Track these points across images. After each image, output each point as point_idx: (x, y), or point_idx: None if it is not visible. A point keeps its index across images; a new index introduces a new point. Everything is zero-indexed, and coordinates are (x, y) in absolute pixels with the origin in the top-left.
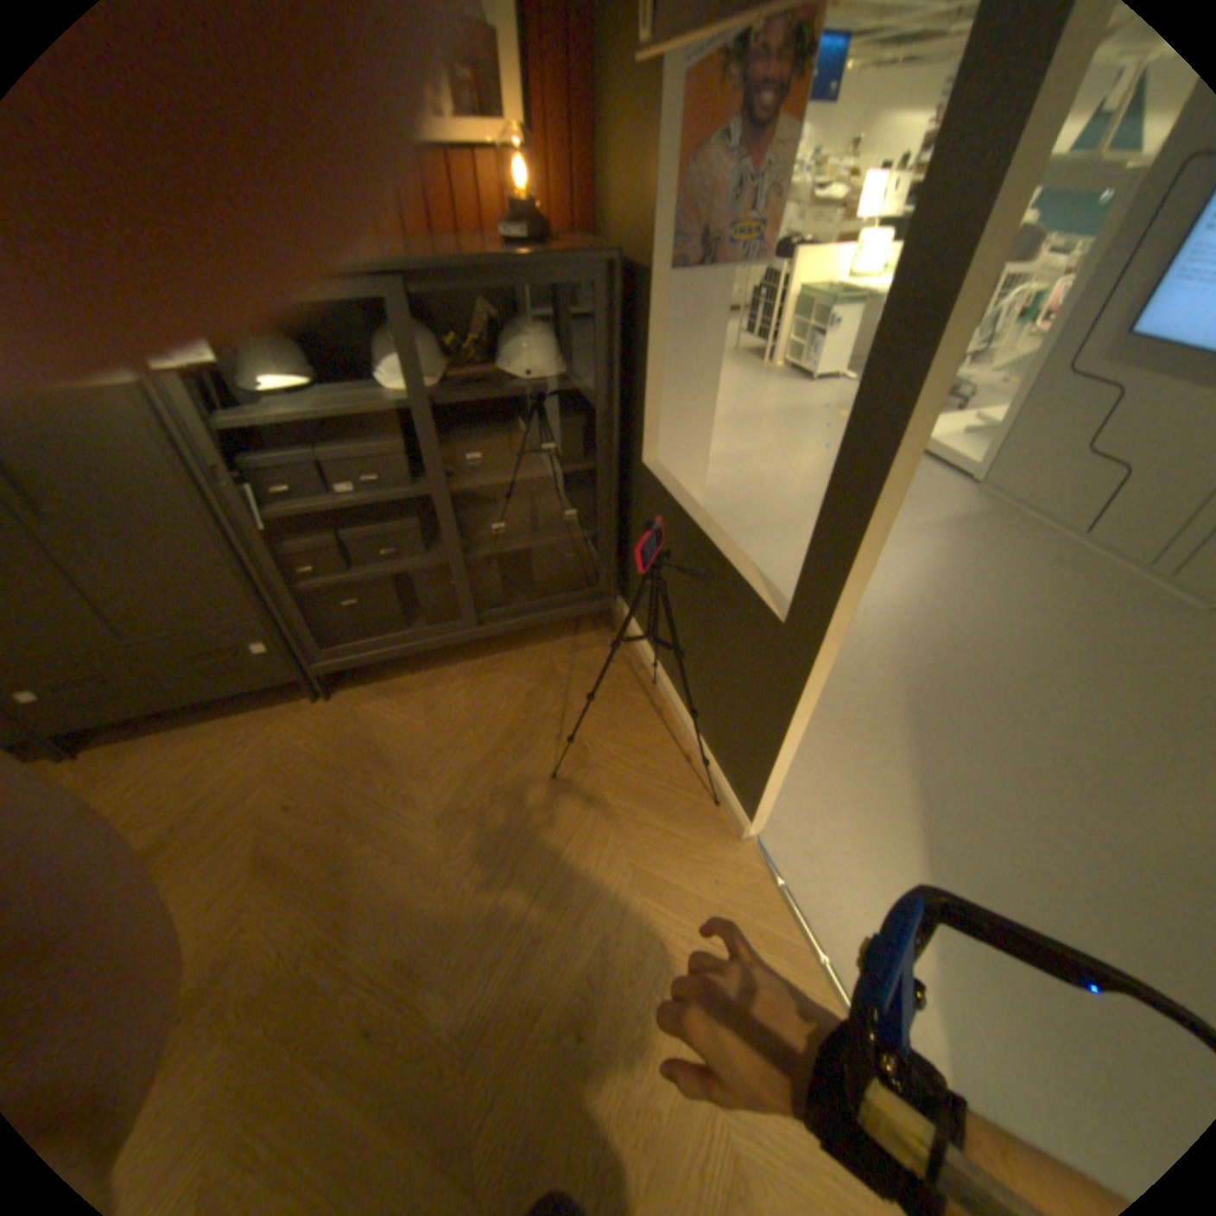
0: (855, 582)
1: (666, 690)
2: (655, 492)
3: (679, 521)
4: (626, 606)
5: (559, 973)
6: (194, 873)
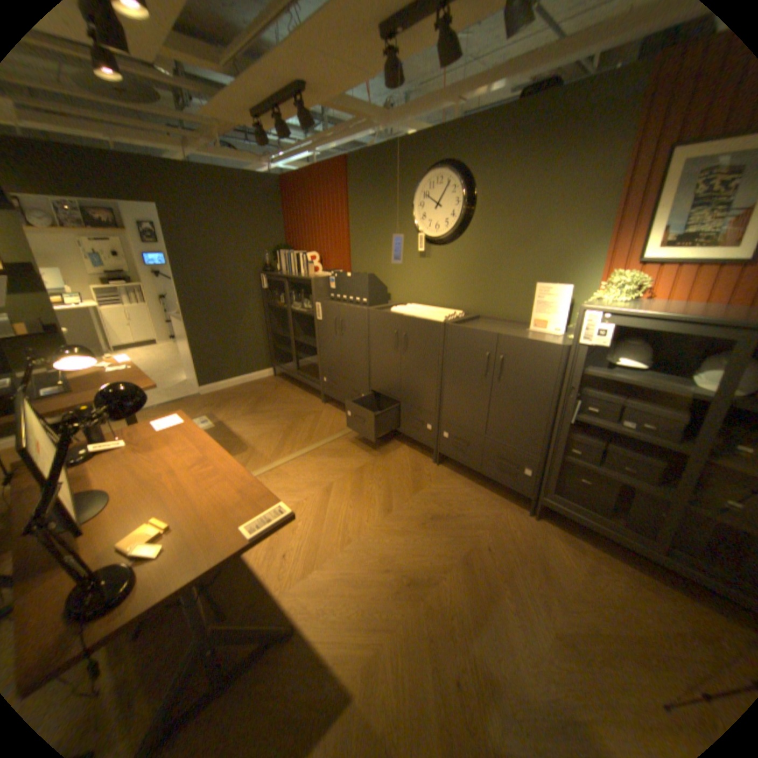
0: None
1: None
2: None
3: None
4: None
5: None
6: (443, 541)
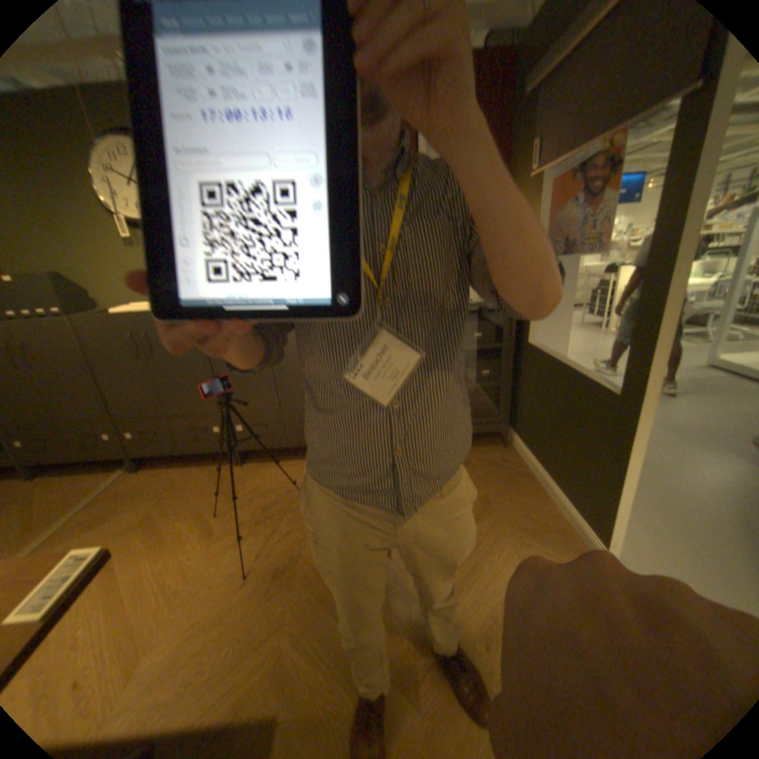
0: (662, 354)
1: (544, 477)
2: (537, 354)
3: (552, 364)
4: (516, 432)
5: (475, 611)
6: (285, 519)
